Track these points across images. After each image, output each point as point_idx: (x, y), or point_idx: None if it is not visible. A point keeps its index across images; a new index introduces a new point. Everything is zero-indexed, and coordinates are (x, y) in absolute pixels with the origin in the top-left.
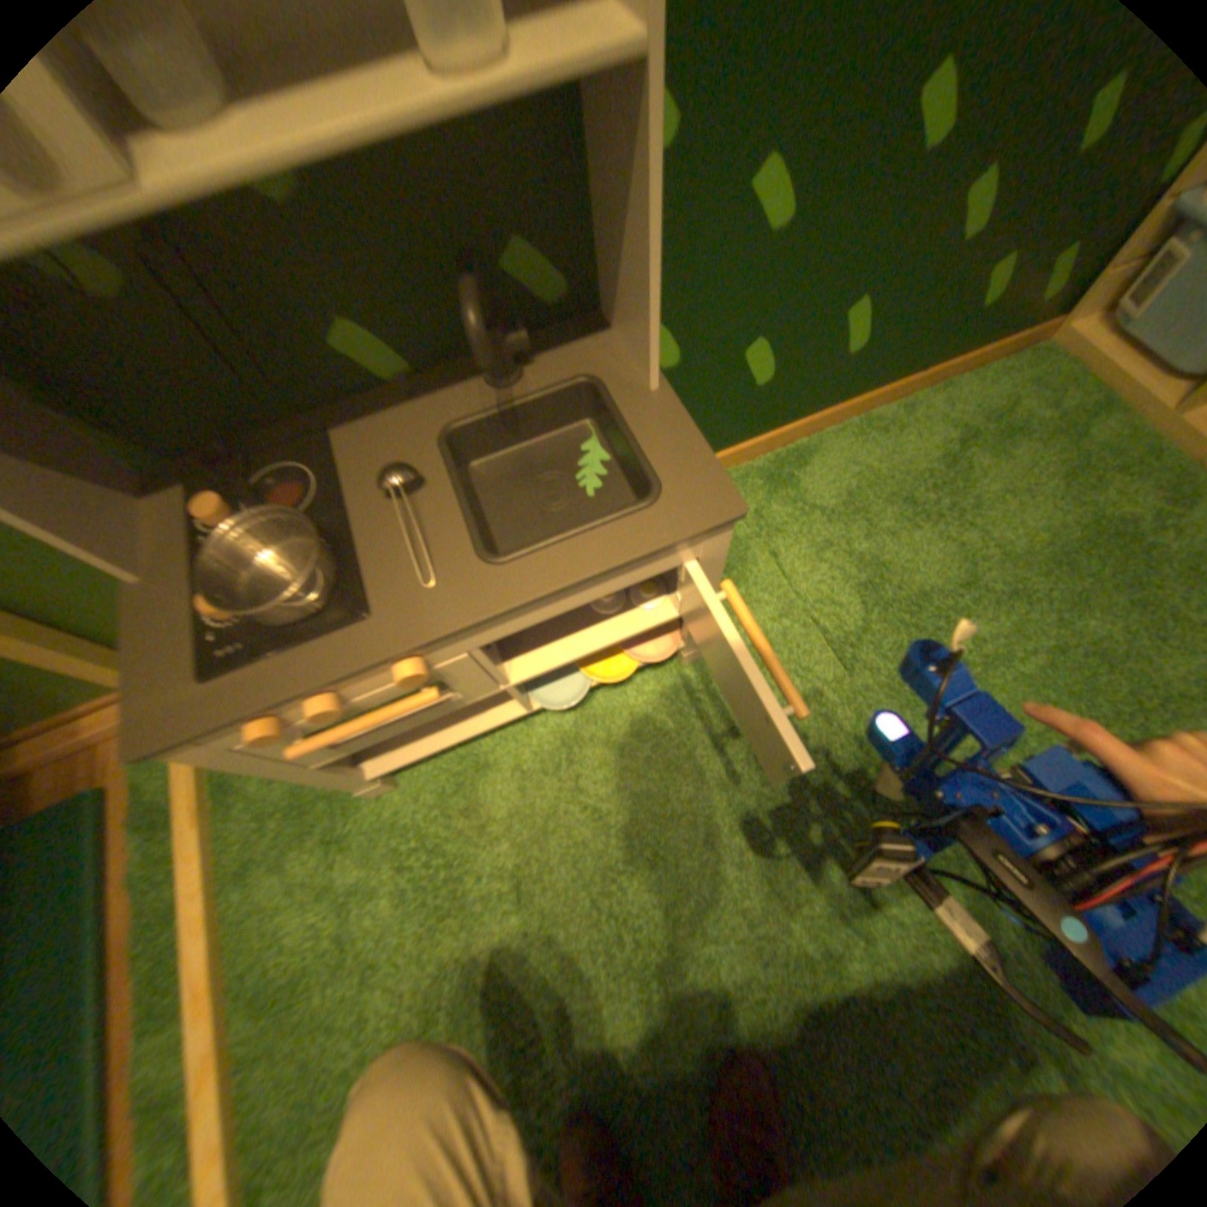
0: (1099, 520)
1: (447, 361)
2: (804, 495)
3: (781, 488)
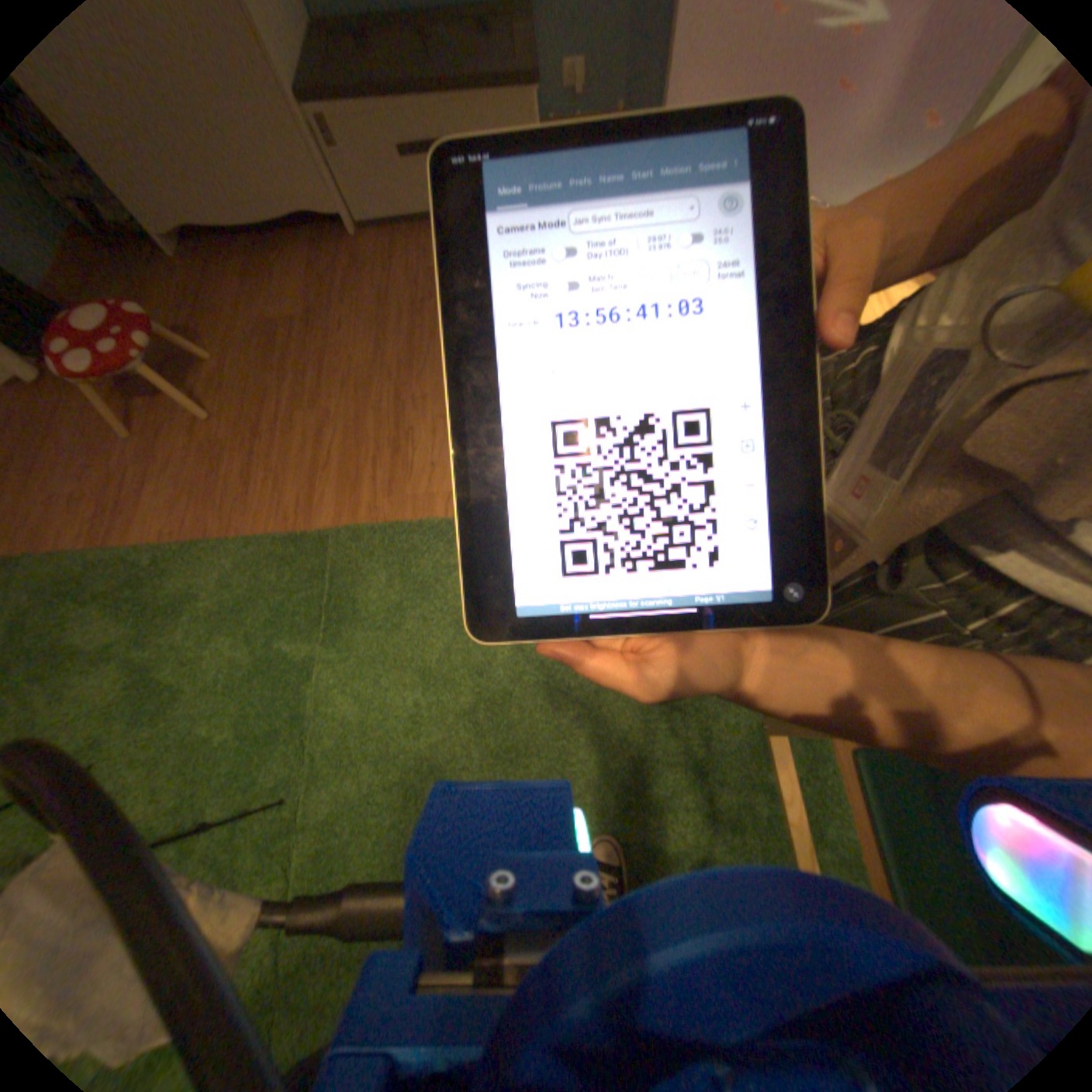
0: None
1: None
2: None
3: None
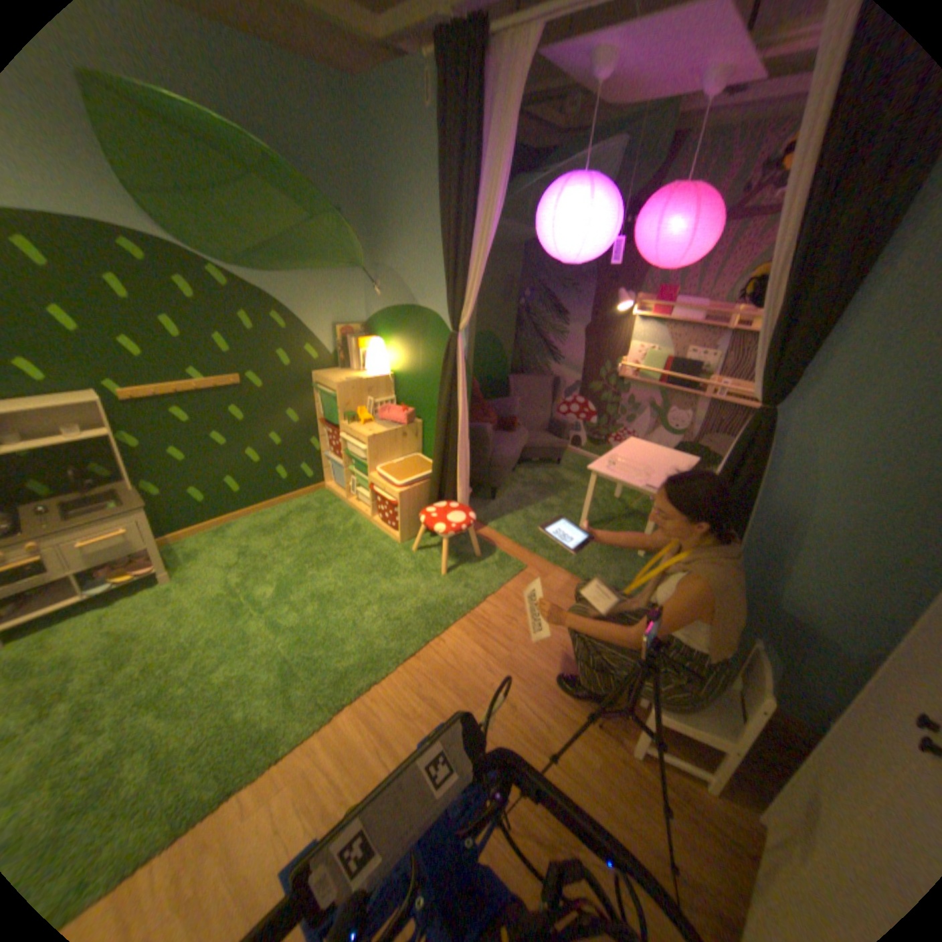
0: (322, 527)
1: (66, 493)
2: (226, 536)
3: (218, 535)
